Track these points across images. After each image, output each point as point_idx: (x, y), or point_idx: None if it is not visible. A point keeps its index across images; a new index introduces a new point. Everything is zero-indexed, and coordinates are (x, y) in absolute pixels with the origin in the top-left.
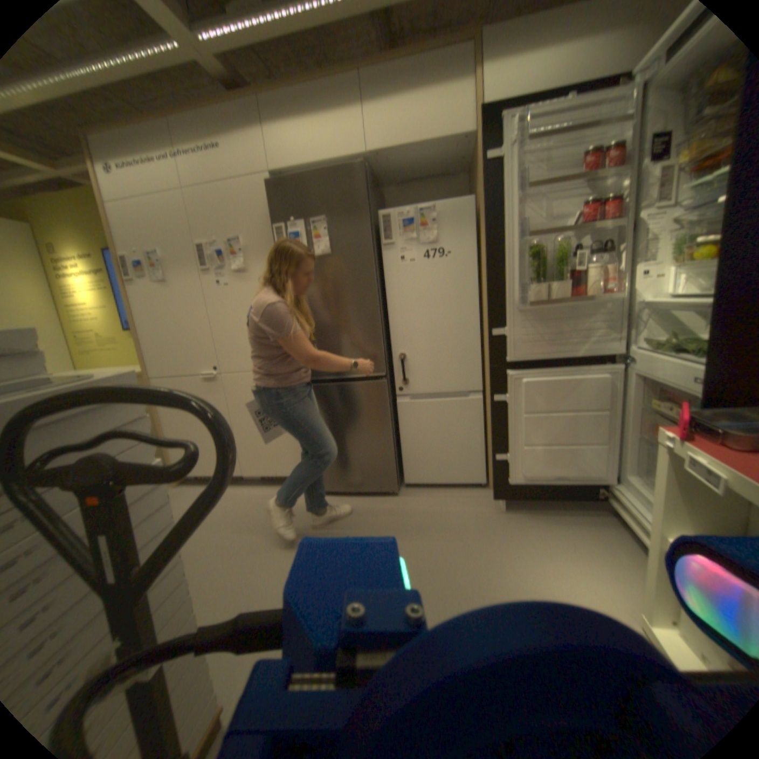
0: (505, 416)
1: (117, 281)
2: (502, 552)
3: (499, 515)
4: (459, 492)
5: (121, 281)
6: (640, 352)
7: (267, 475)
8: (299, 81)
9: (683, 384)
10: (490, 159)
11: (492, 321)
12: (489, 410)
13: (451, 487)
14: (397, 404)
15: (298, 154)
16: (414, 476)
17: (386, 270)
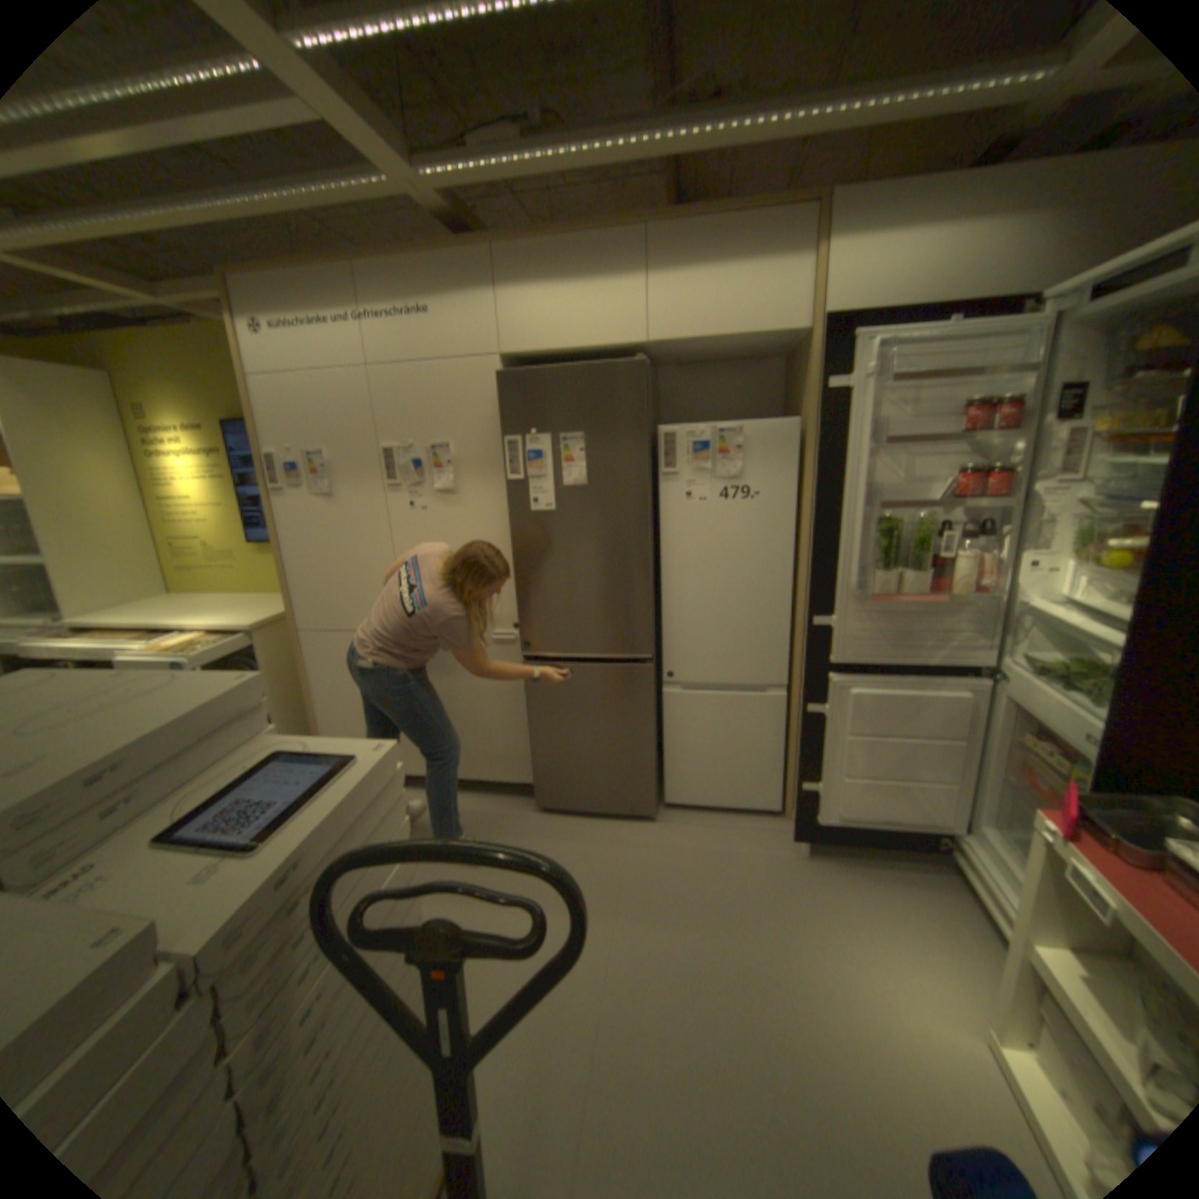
0: (821, 734)
1: (260, 488)
2: (806, 923)
3: (801, 865)
4: (743, 823)
5: (266, 488)
6: (1018, 672)
7: (465, 777)
8: (559, 231)
9: (1073, 738)
10: (834, 390)
11: (813, 599)
12: (795, 714)
13: (731, 812)
14: (663, 693)
15: (548, 334)
16: (680, 795)
17: (665, 510)
